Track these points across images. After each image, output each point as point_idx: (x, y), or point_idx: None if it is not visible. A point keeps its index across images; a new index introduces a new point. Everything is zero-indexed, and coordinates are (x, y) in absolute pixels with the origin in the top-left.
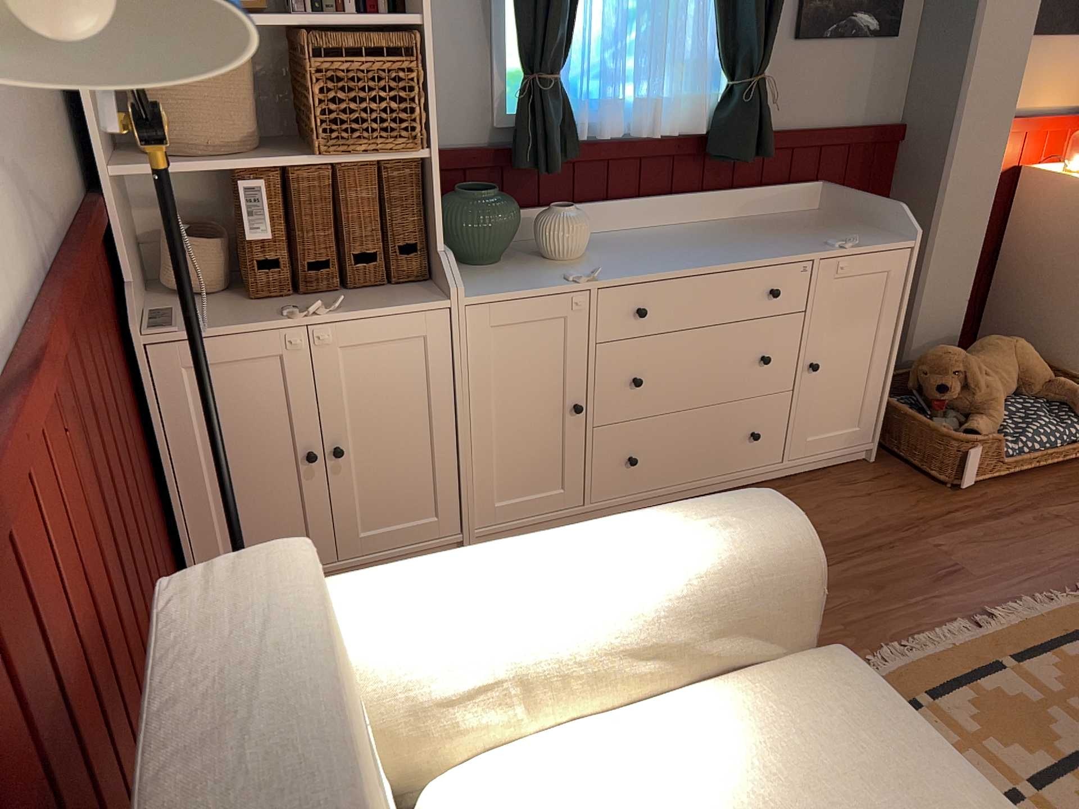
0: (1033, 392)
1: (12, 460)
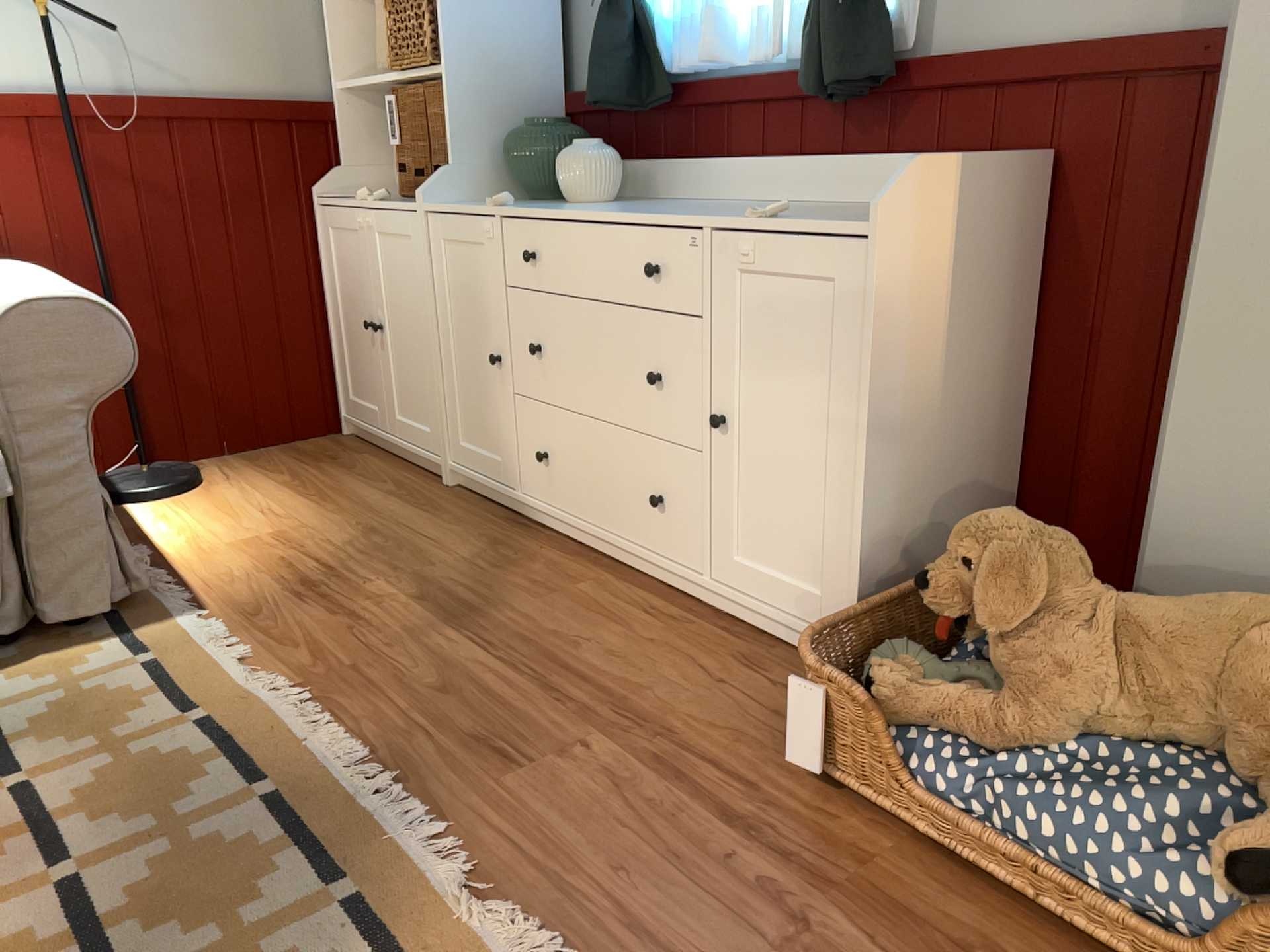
0: (1259, 771)
1: None
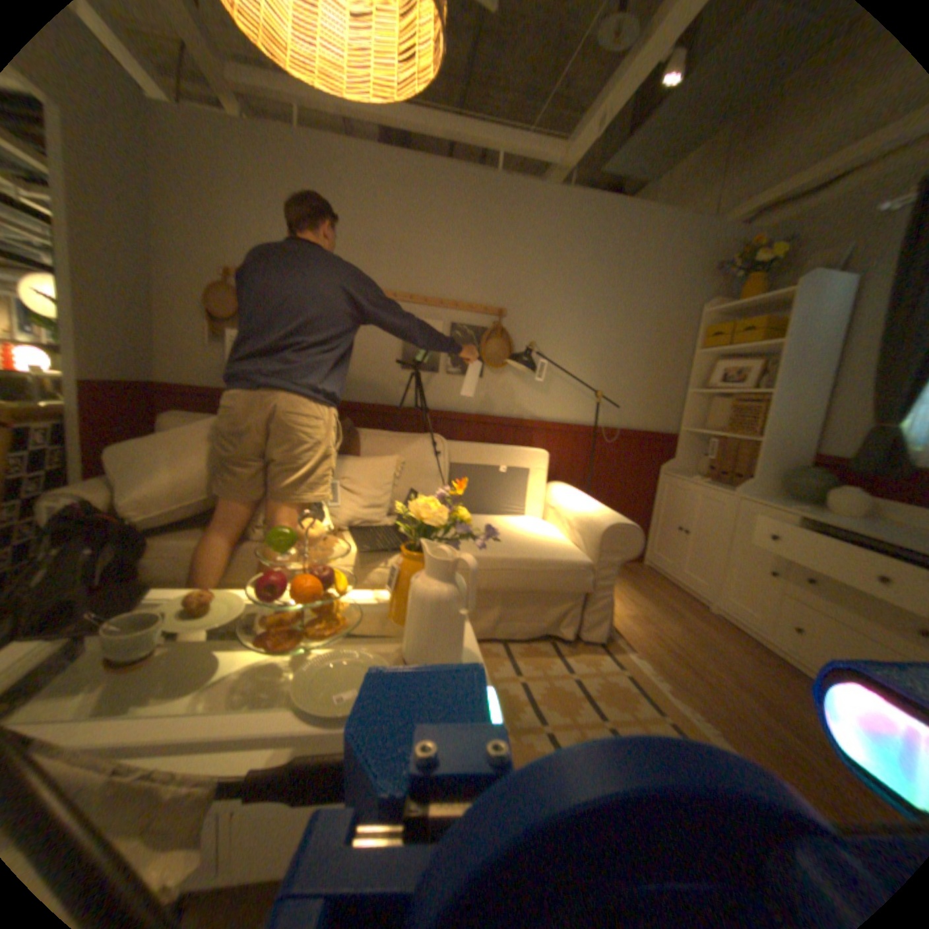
0: None
1: (549, 433)
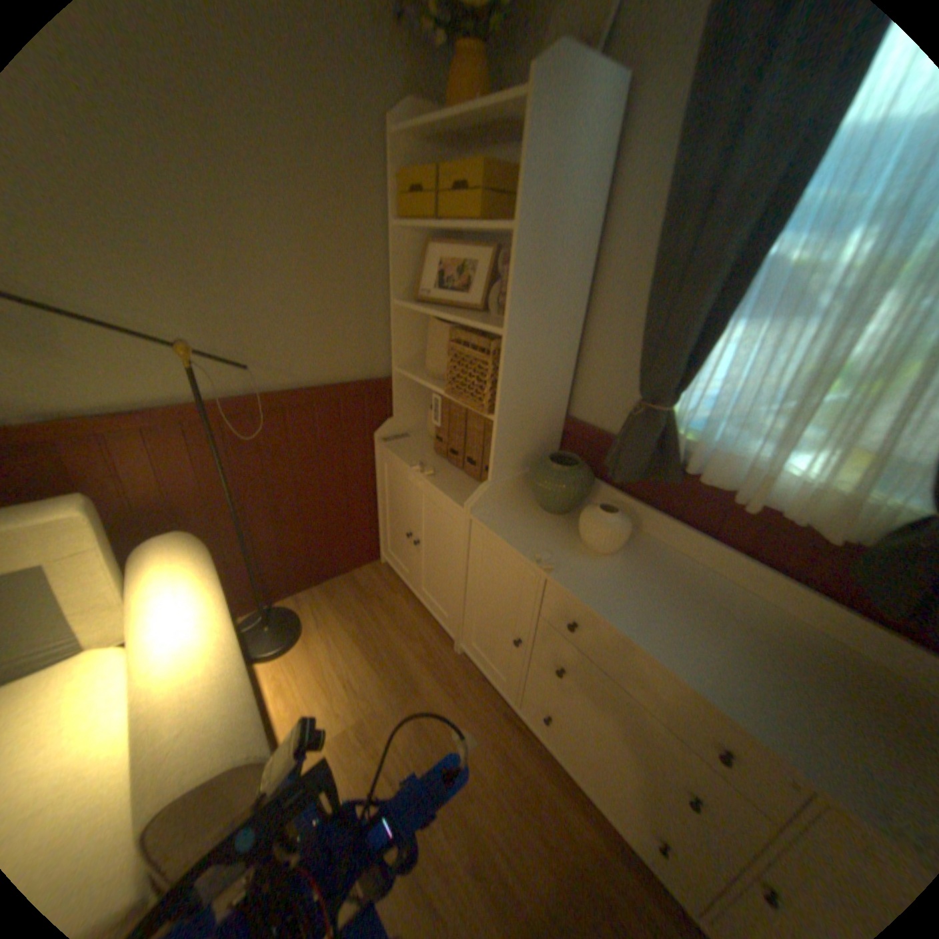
0: None
1: (111, 438)
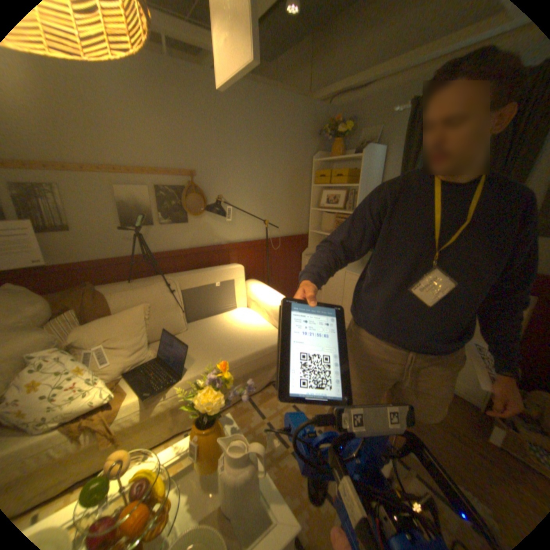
0: None
1: (239, 249)
